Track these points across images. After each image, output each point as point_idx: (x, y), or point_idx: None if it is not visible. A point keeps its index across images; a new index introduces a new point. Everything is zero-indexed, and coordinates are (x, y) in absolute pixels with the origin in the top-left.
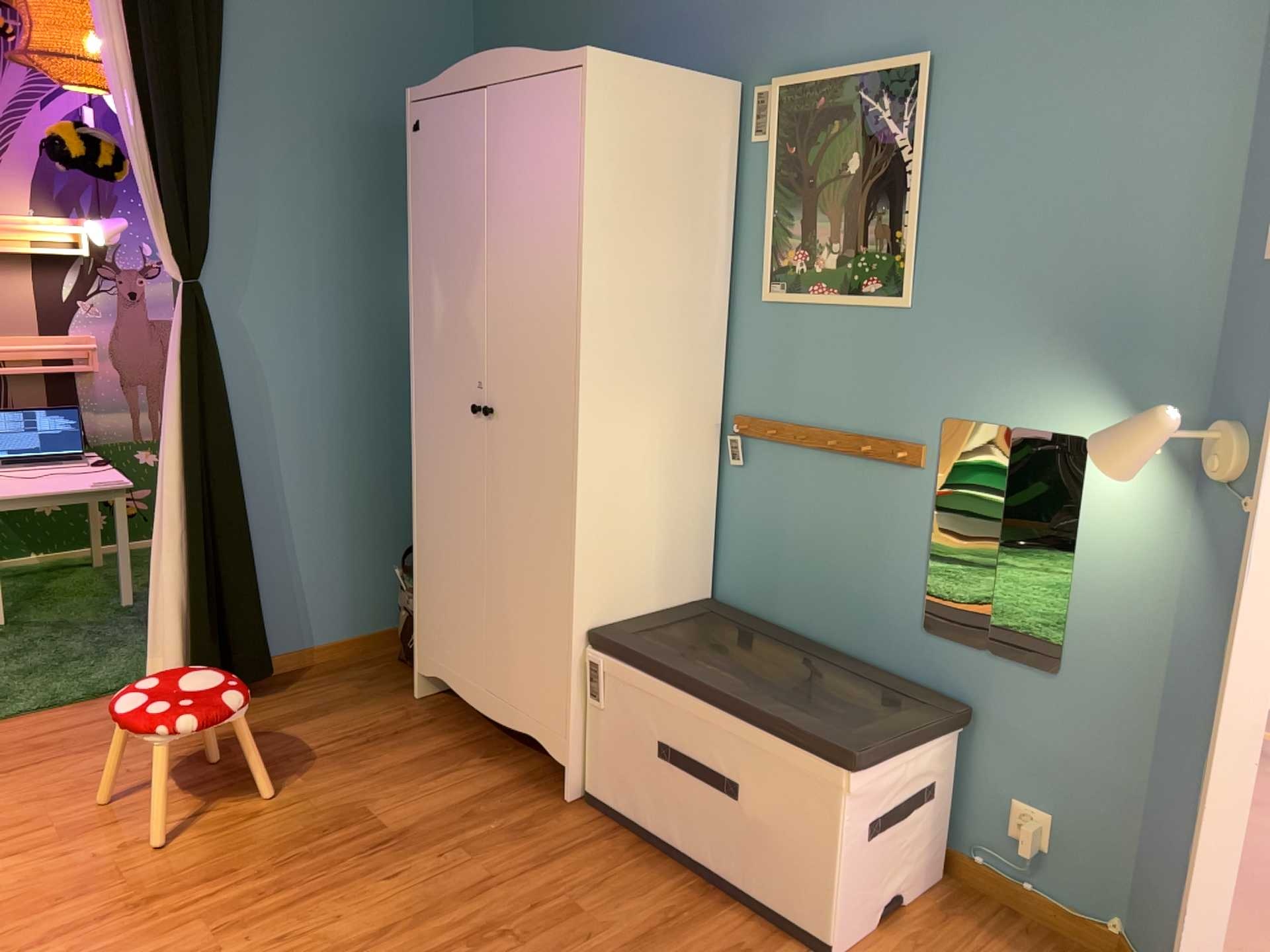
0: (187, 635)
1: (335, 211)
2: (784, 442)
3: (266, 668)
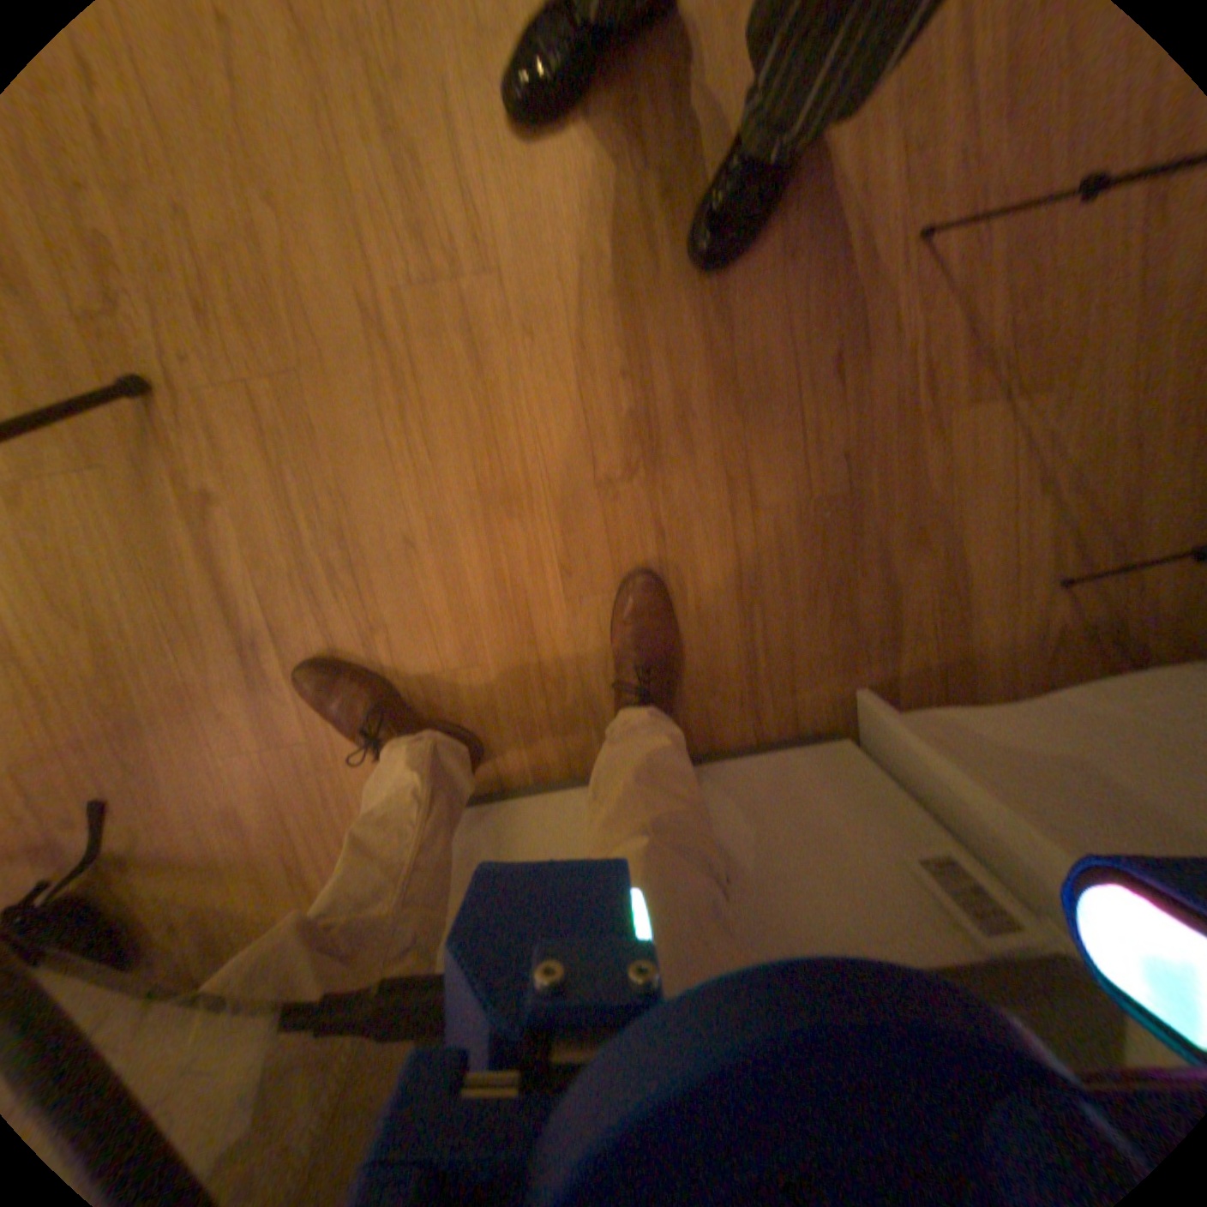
0: None
1: None
2: None
3: None
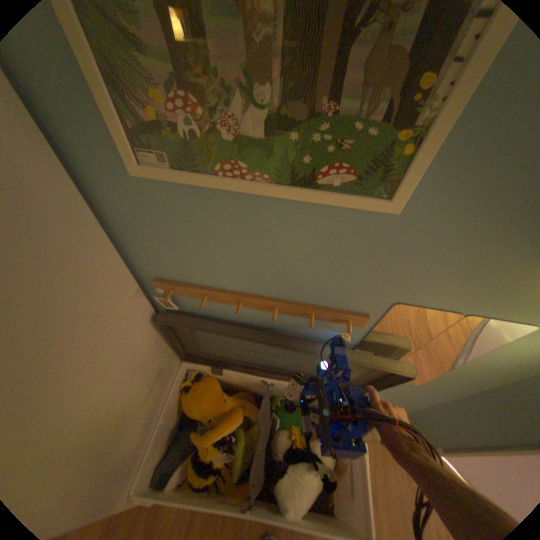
0: None
1: None
2: (219, 301)
3: None
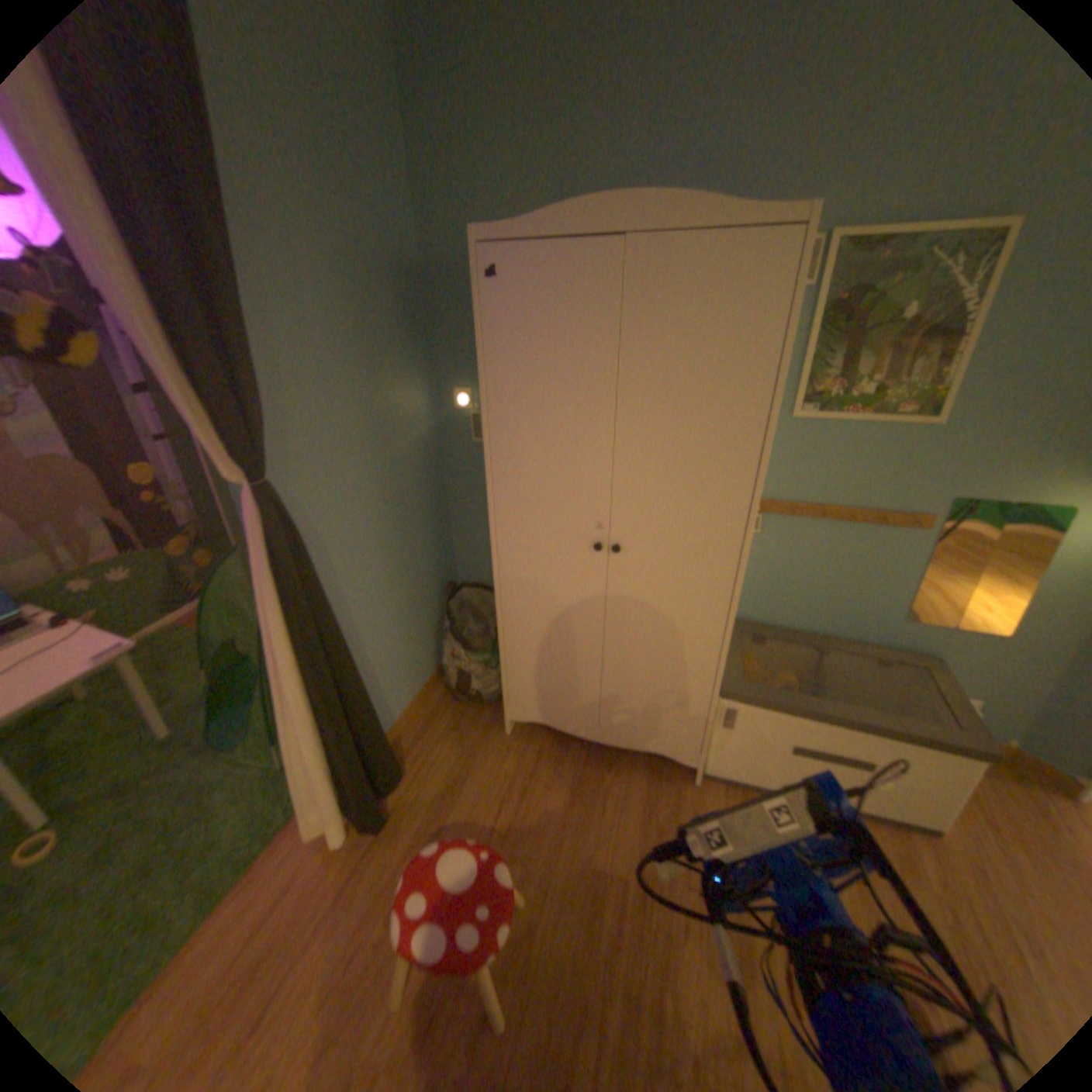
0: (333, 788)
1: (341, 355)
2: (804, 515)
3: (400, 770)
